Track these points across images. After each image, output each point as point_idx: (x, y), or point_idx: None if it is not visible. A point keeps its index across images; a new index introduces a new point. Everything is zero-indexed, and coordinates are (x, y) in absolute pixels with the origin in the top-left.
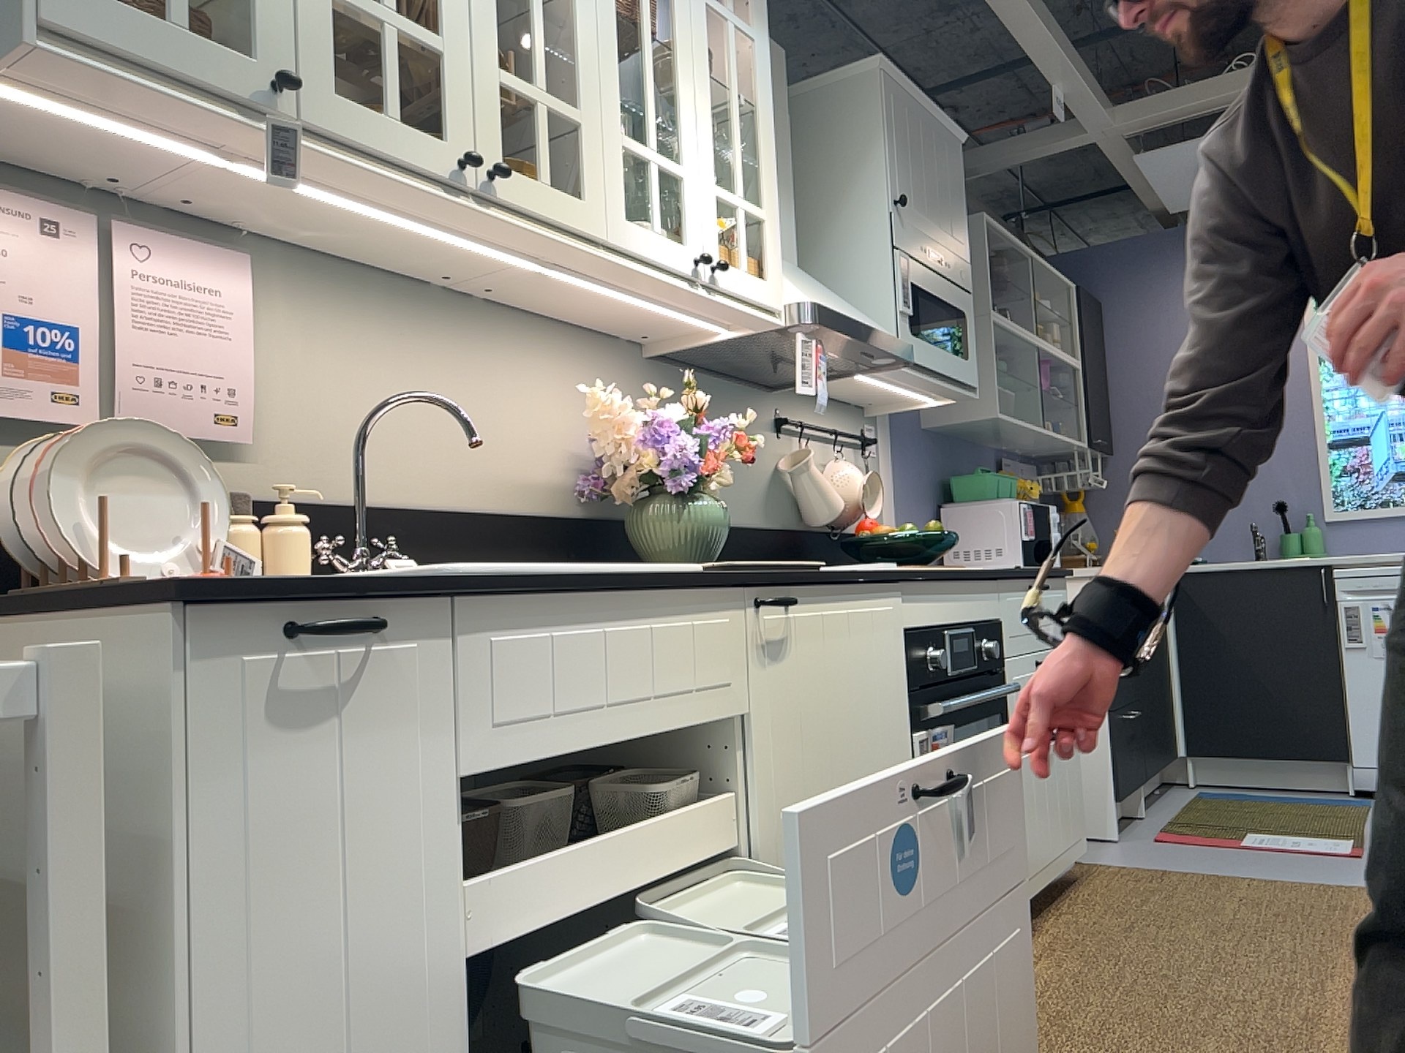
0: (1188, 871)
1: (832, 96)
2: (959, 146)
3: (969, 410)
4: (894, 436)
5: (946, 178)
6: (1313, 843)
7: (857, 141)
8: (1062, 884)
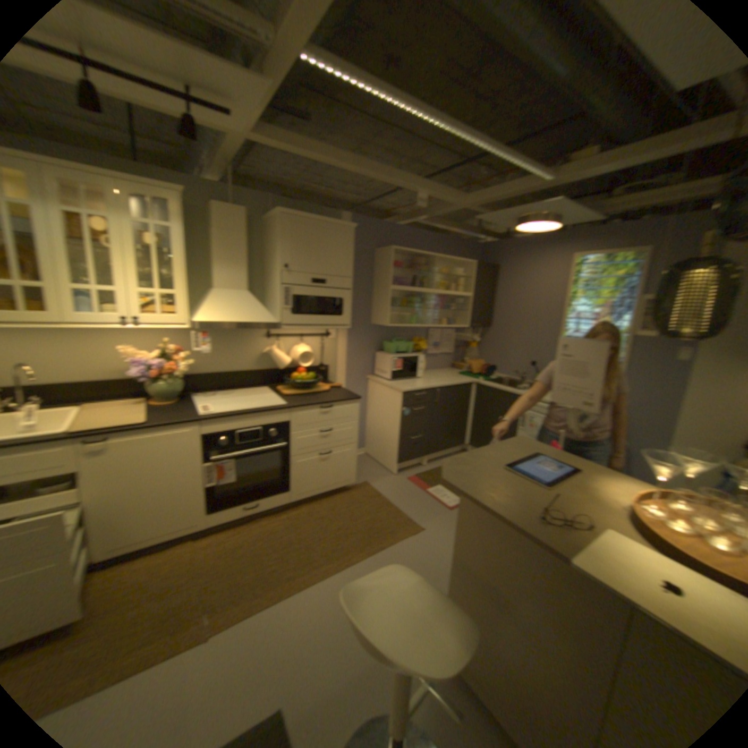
0: (386, 498)
1: (275, 220)
2: (350, 229)
3: (383, 321)
4: (349, 329)
5: (334, 246)
6: (449, 499)
7: (279, 240)
8: (343, 491)
